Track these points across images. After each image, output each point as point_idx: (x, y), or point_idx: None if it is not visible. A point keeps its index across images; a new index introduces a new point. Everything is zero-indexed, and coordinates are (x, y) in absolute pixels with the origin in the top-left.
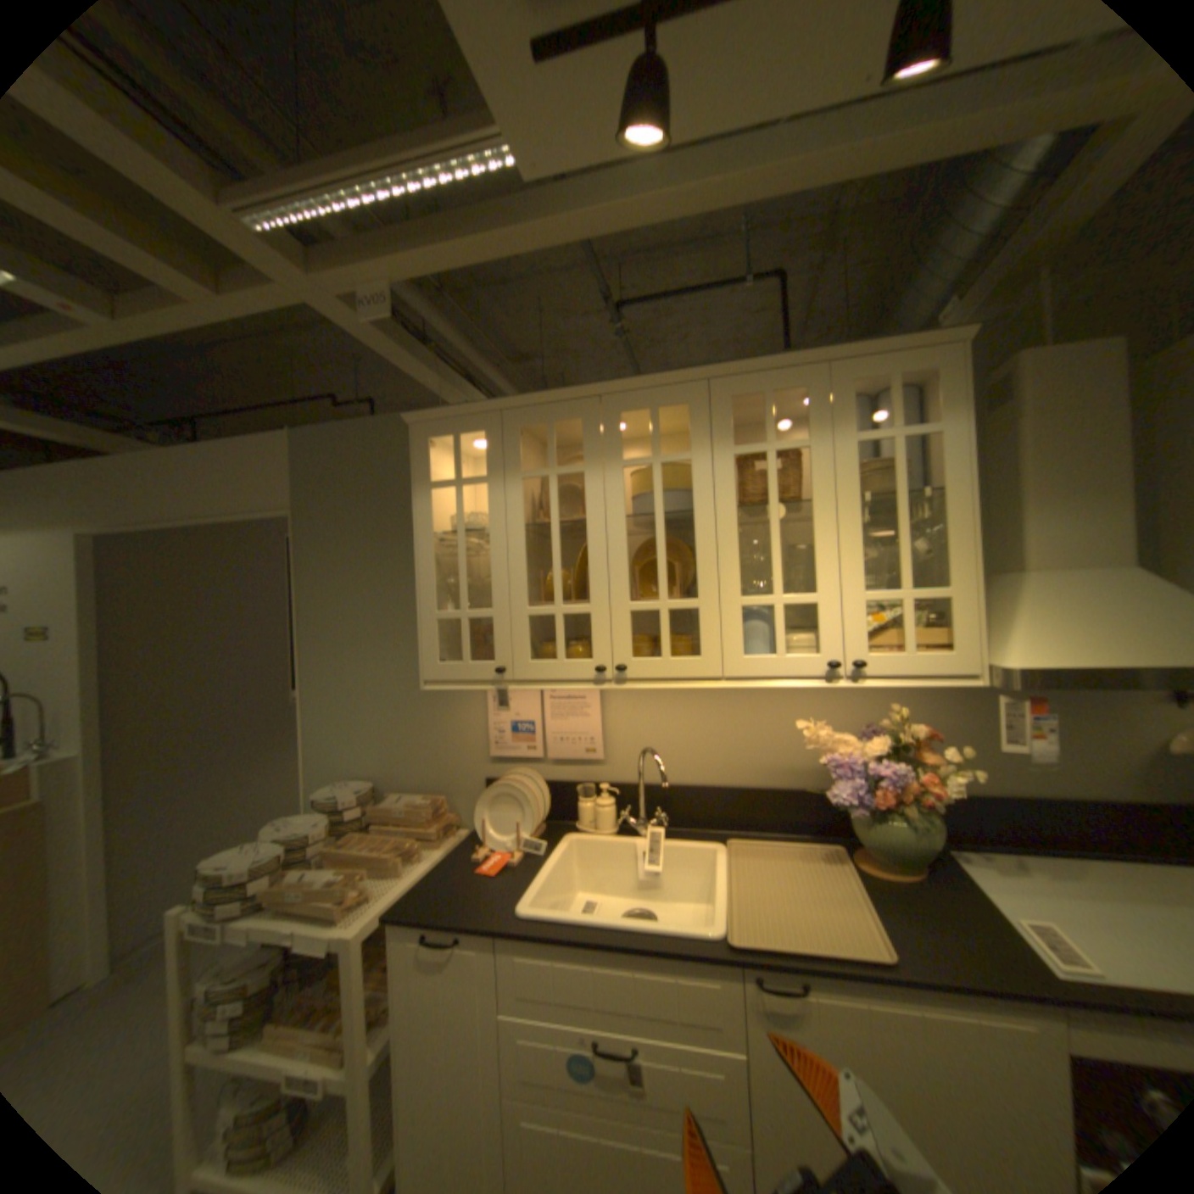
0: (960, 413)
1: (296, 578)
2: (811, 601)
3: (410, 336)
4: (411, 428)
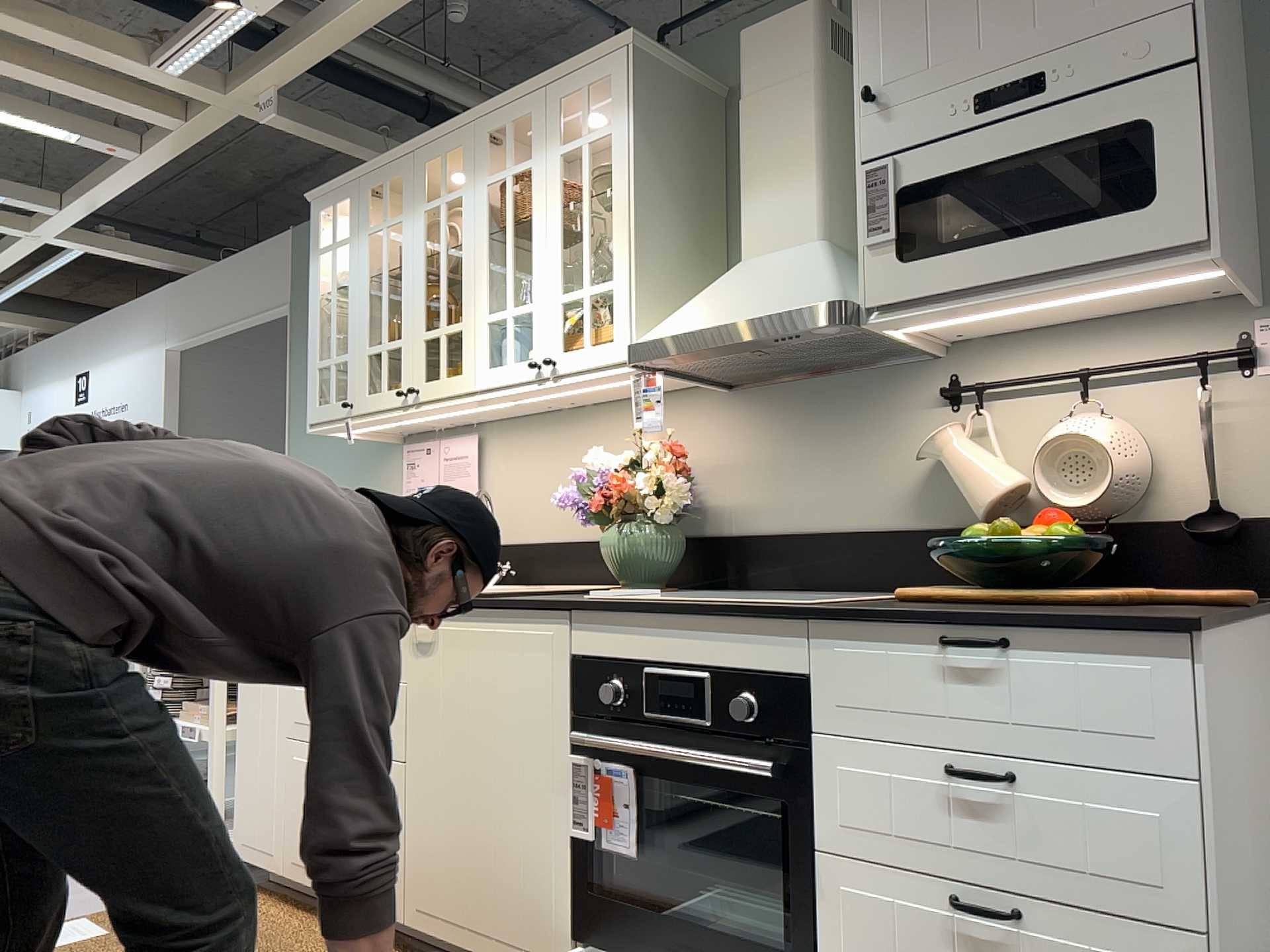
0: (620, 115)
1: (291, 368)
2: (527, 309)
3: (350, 127)
4: (312, 207)
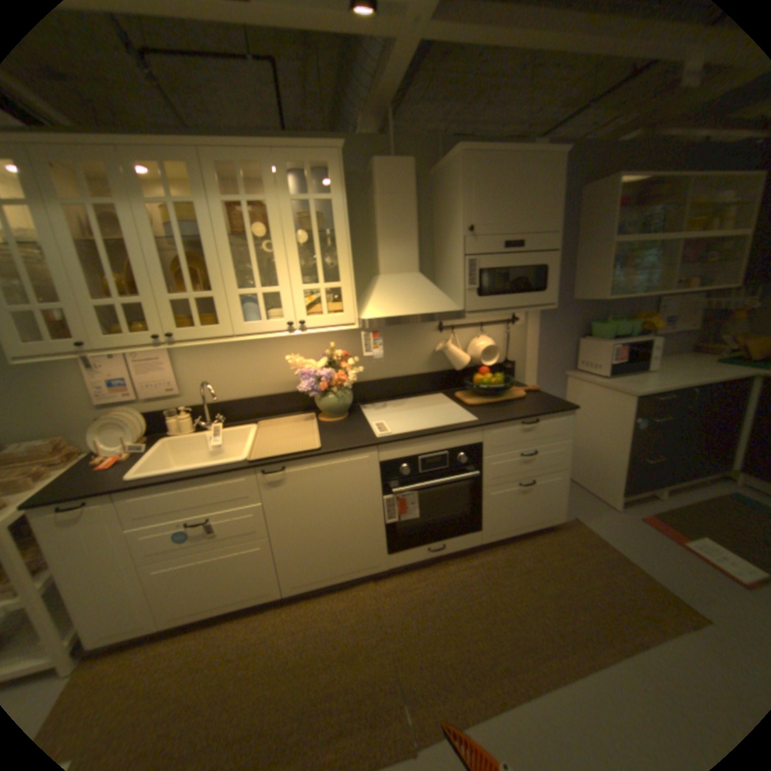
0: (339, 190)
1: None
2: (277, 291)
3: None
4: None
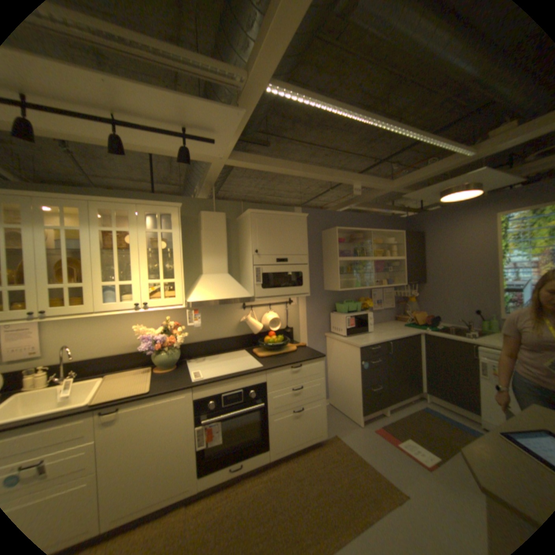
0: (177, 228)
1: None
2: (129, 283)
3: None
4: None
